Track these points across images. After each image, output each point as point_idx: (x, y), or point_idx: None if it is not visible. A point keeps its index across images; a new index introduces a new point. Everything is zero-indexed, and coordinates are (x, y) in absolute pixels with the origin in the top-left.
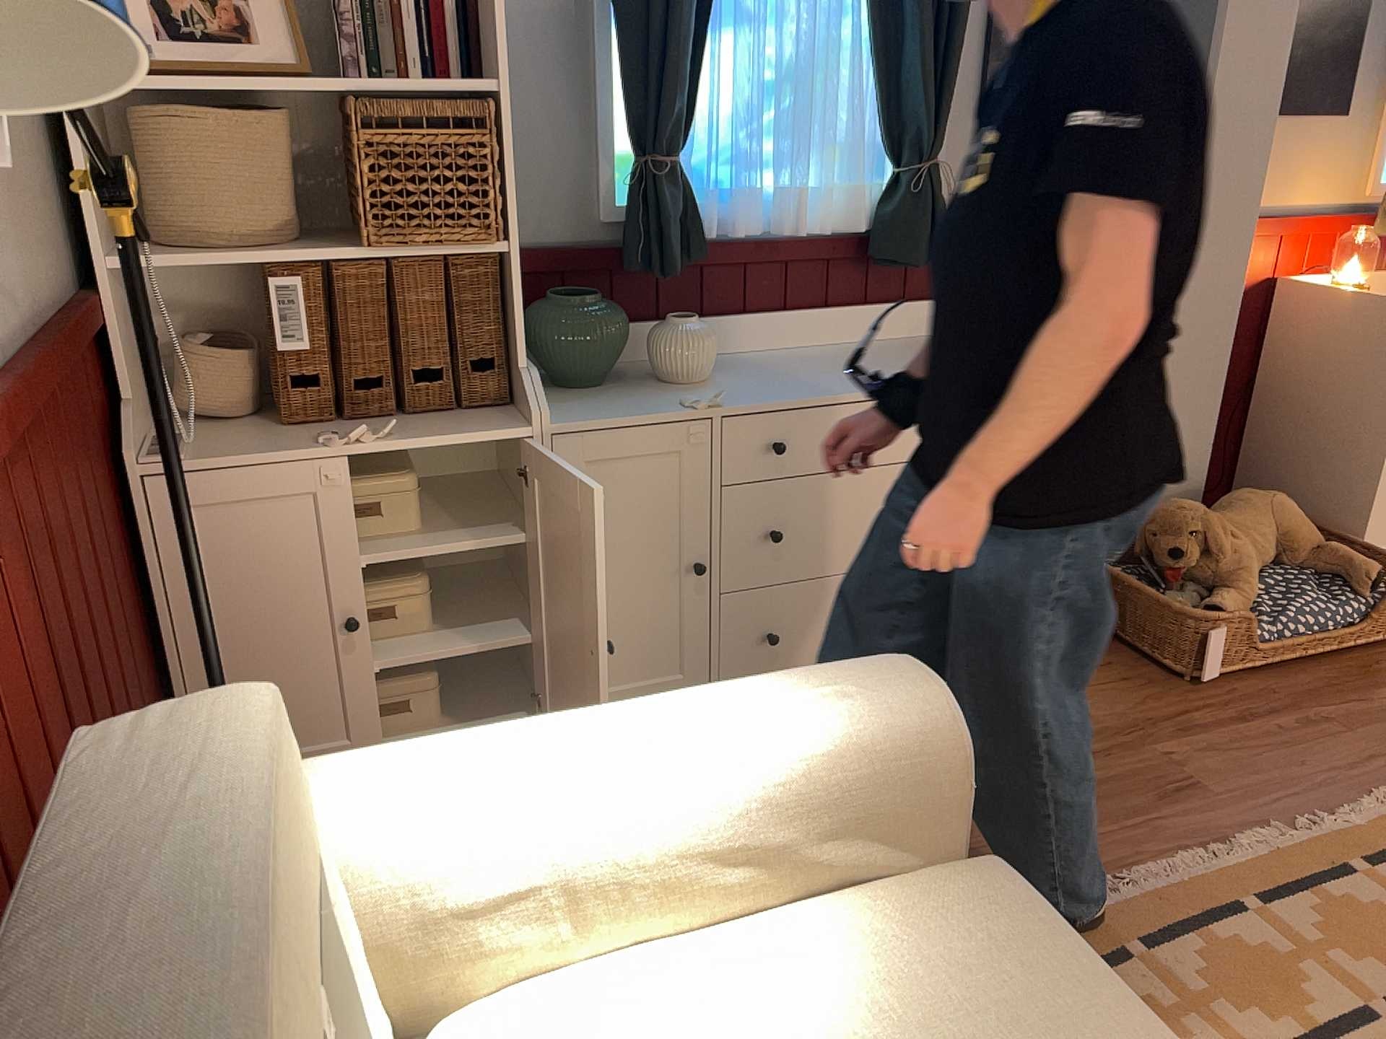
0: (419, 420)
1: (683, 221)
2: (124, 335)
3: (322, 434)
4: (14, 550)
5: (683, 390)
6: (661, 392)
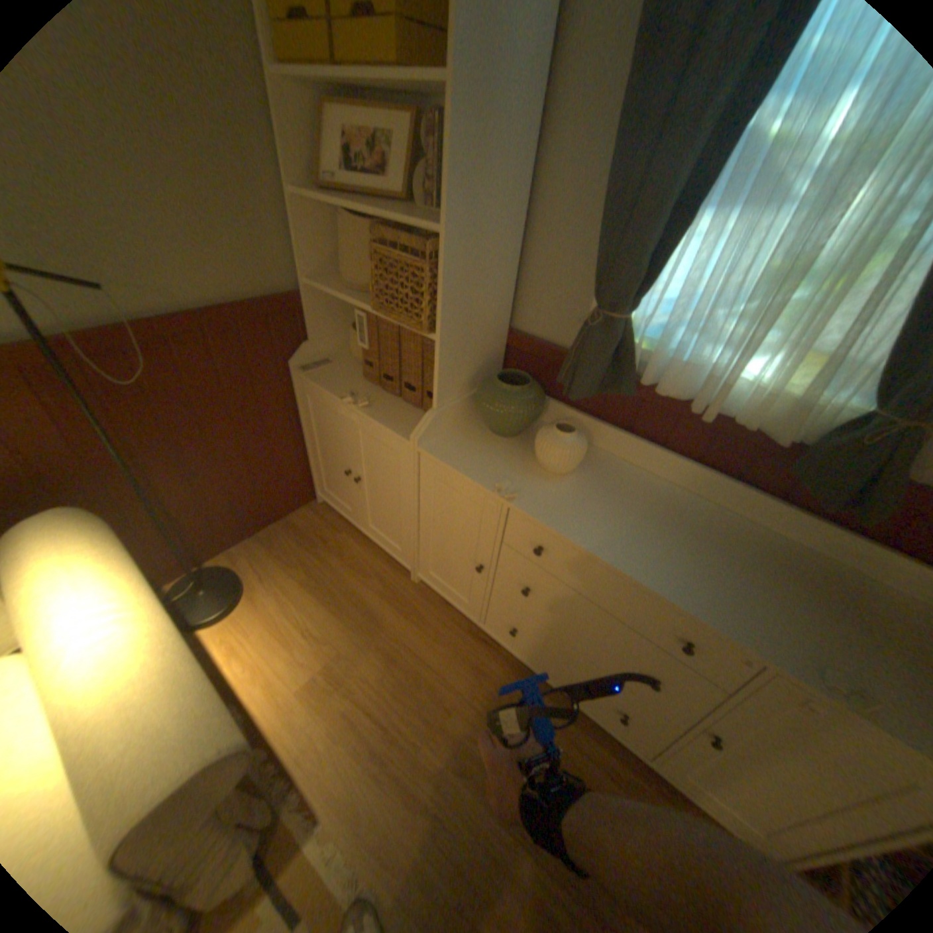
0: (400, 406)
1: (611, 364)
2: (317, 312)
3: (360, 390)
4: (92, 394)
5: (532, 473)
6: (518, 466)
